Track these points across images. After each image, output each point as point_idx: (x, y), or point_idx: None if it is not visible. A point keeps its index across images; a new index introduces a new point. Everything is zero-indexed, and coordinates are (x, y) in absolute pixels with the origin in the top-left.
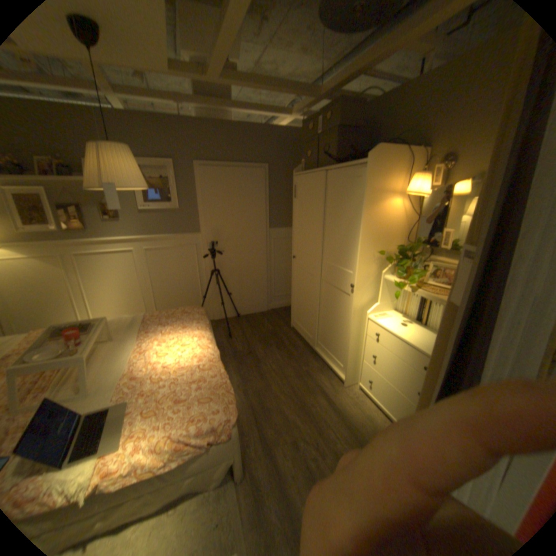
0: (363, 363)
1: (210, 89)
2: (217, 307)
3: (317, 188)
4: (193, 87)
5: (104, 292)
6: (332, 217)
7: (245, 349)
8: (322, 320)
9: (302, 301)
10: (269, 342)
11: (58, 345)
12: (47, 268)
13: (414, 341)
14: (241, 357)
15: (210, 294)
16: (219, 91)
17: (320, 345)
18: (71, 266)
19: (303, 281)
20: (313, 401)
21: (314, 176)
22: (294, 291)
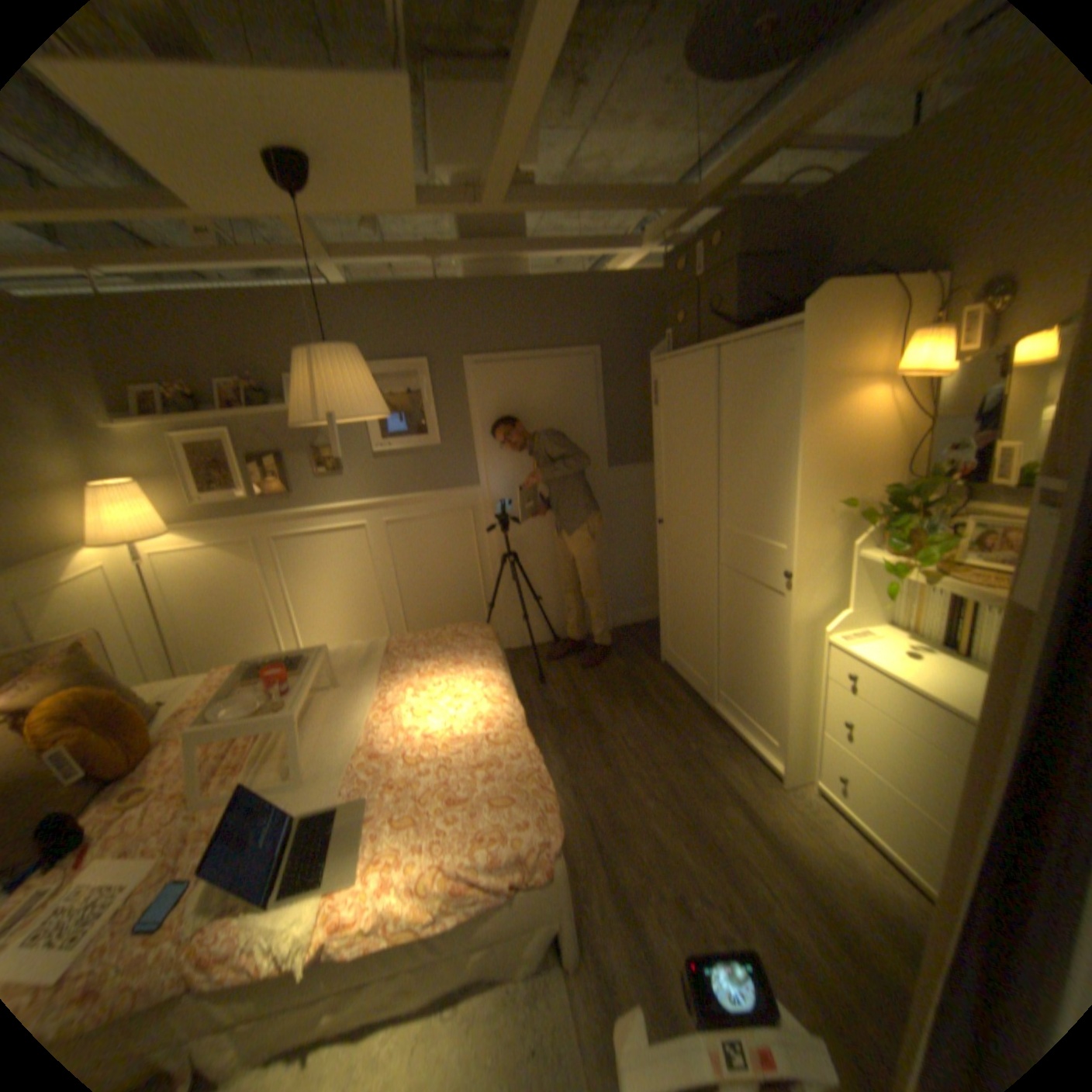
0: (823, 742)
1: (488, 230)
2: (515, 626)
3: (700, 384)
4: (458, 230)
5: (321, 605)
6: (736, 440)
7: (571, 708)
8: (727, 650)
9: (682, 611)
10: (618, 694)
11: (254, 698)
12: (233, 566)
13: (941, 694)
14: (565, 724)
15: (502, 602)
16: (504, 229)
17: (725, 701)
18: (269, 561)
19: (682, 571)
20: (716, 818)
21: (693, 363)
22: (665, 591)
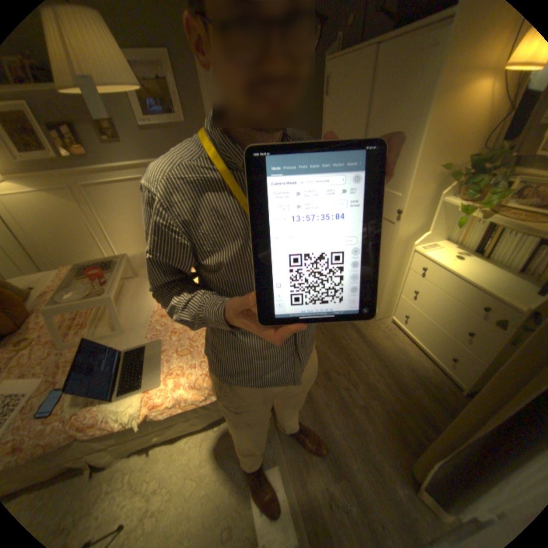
0: (399, 298)
1: None
2: None
3: (359, 77)
4: None
5: (122, 227)
6: (379, 121)
7: None
8: None
9: None
10: None
11: (84, 287)
12: (59, 203)
13: (474, 278)
14: None
15: None
16: None
17: None
18: (82, 200)
19: None
20: (342, 334)
21: (356, 59)
22: None
